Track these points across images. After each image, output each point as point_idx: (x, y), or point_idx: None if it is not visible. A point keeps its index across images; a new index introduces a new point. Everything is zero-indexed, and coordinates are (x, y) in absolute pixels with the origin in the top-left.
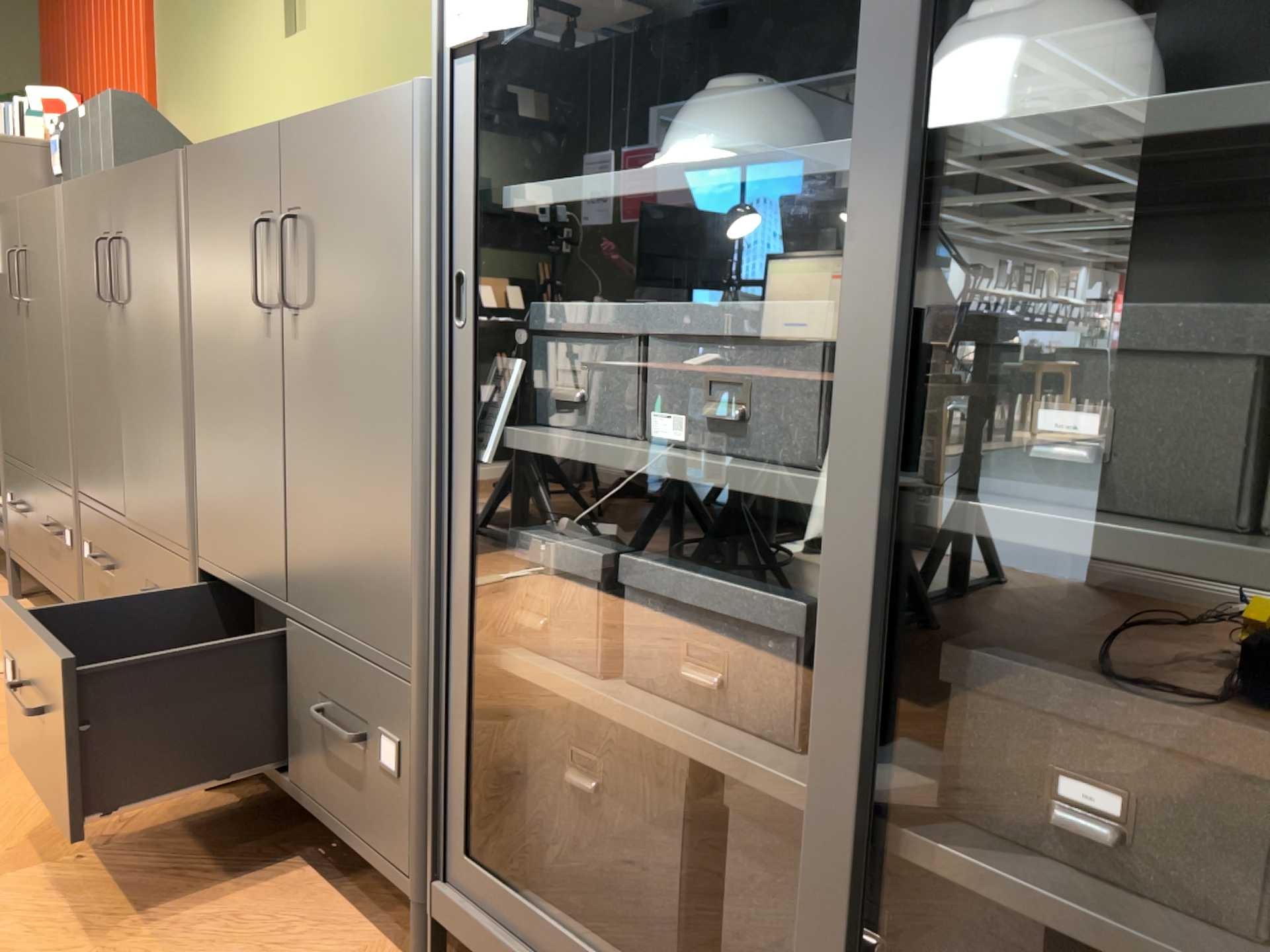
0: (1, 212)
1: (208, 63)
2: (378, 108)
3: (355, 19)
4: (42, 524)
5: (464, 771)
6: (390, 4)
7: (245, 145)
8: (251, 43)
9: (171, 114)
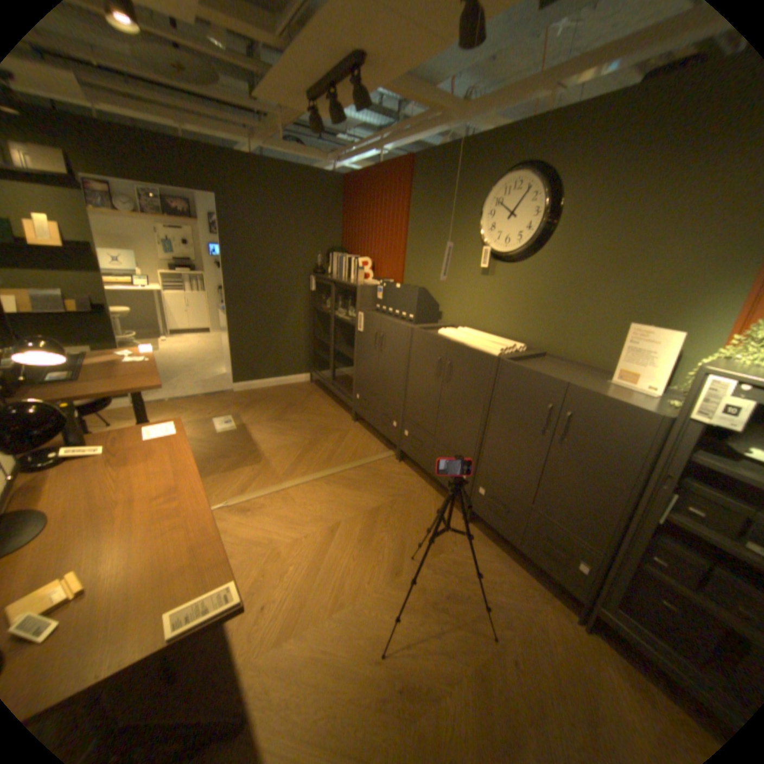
0: (368, 315)
1: (435, 266)
2: (638, 411)
3: (523, 283)
4: (378, 412)
5: (625, 589)
6: (544, 285)
7: (544, 377)
8: (461, 268)
9: (412, 275)
